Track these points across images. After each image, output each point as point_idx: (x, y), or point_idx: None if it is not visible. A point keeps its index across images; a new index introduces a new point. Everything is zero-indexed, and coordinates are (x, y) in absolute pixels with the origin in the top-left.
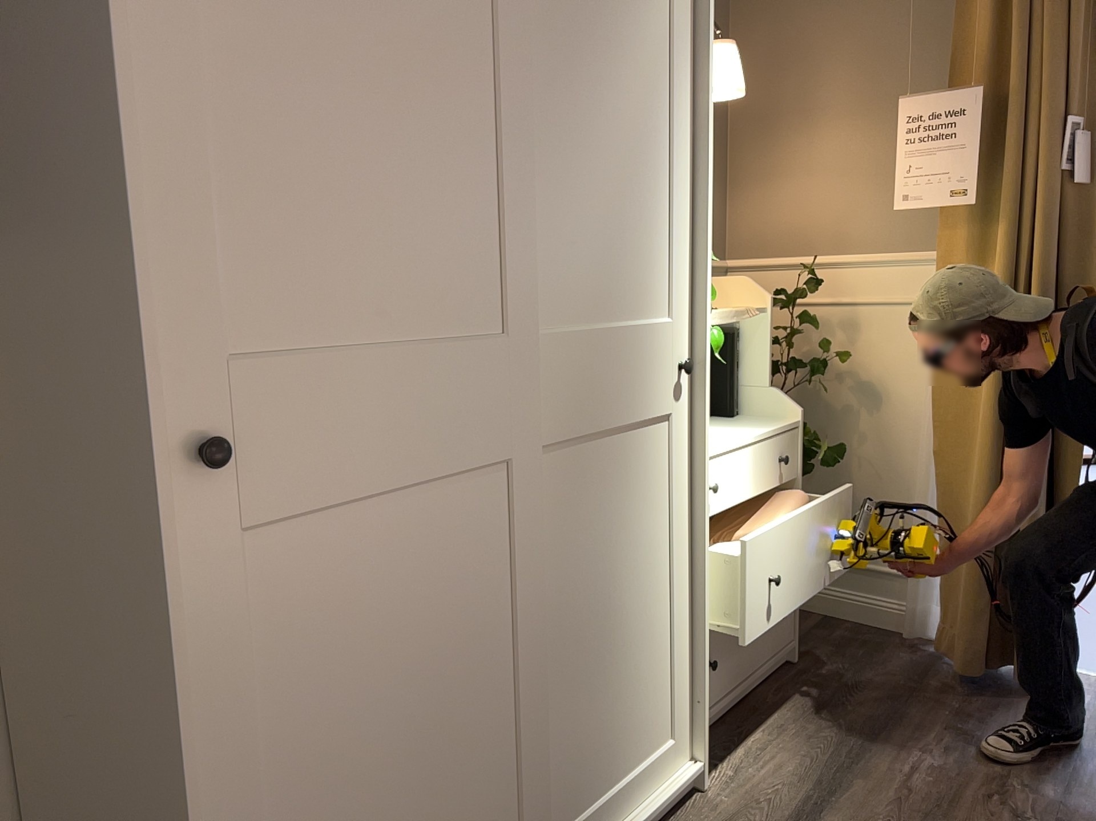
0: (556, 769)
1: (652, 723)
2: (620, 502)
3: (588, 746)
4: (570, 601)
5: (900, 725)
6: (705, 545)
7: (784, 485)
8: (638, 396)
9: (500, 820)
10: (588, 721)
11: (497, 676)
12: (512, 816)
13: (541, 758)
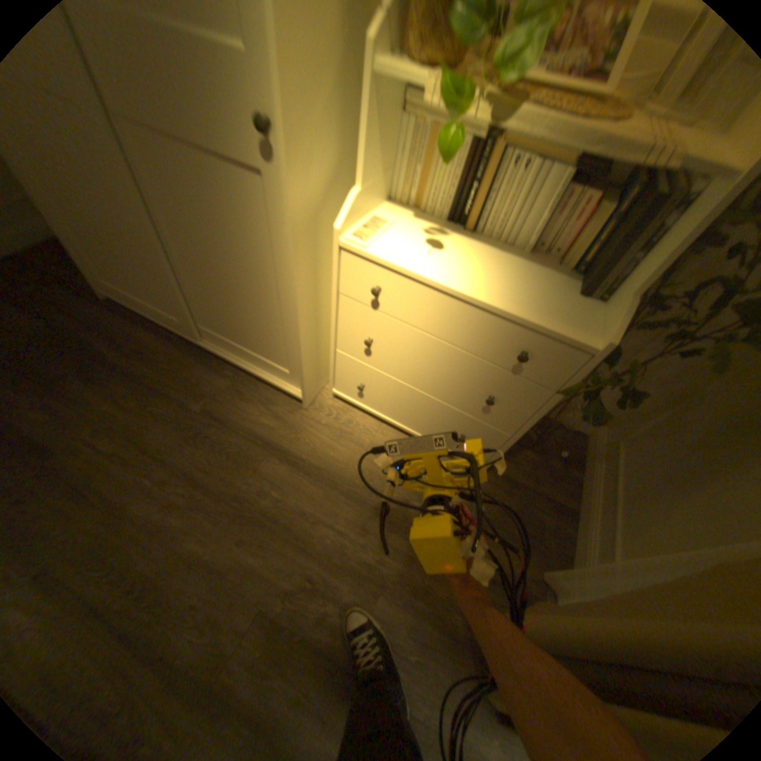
0: (198, 304)
1: (269, 349)
2: (209, 204)
3: (218, 315)
4: (182, 236)
5: (400, 536)
6: (295, 298)
7: (515, 373)
8: (202, 119)
9: (156, 289)
10: (215, 305)
11: (127, 228)
12: (162, 293)
13: (180, 290)
